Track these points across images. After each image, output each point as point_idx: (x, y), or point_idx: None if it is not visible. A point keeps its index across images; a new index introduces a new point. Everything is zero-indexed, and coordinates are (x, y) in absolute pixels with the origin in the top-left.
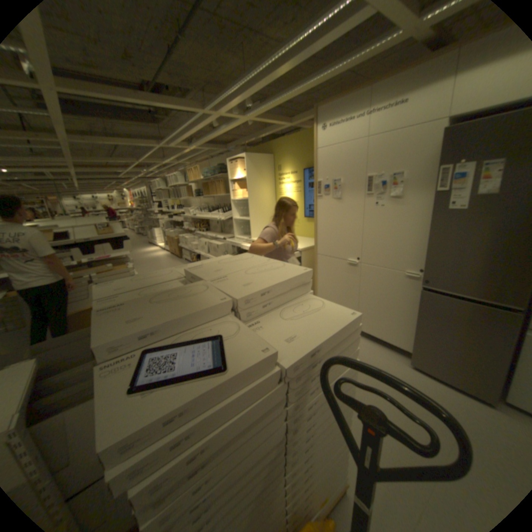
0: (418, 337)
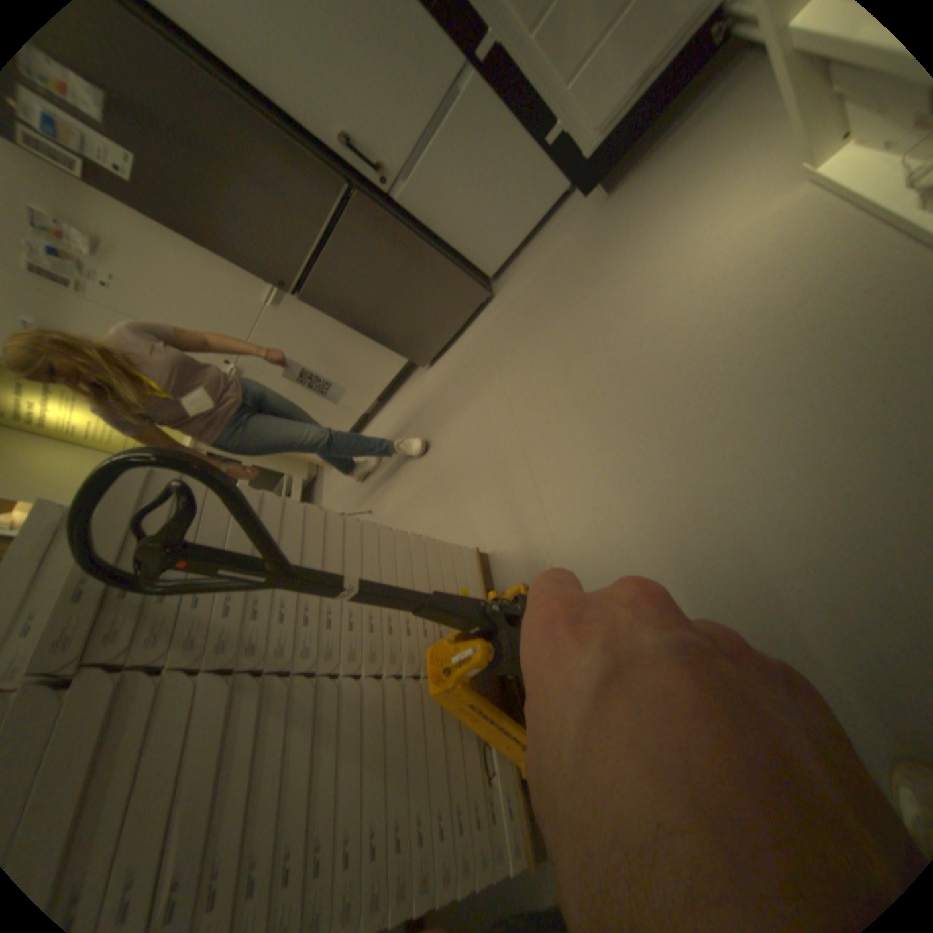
0: (380, 338)
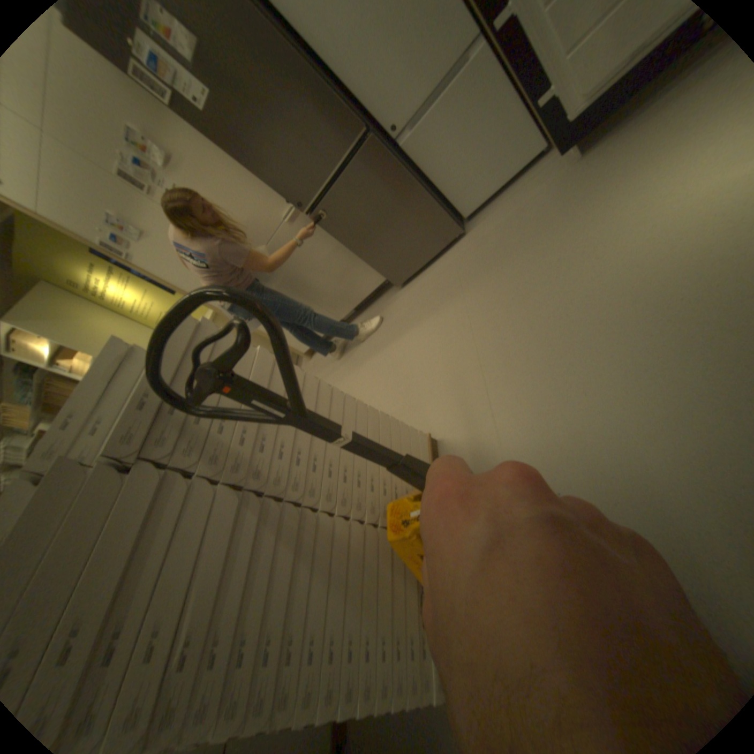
0: (367, 258)
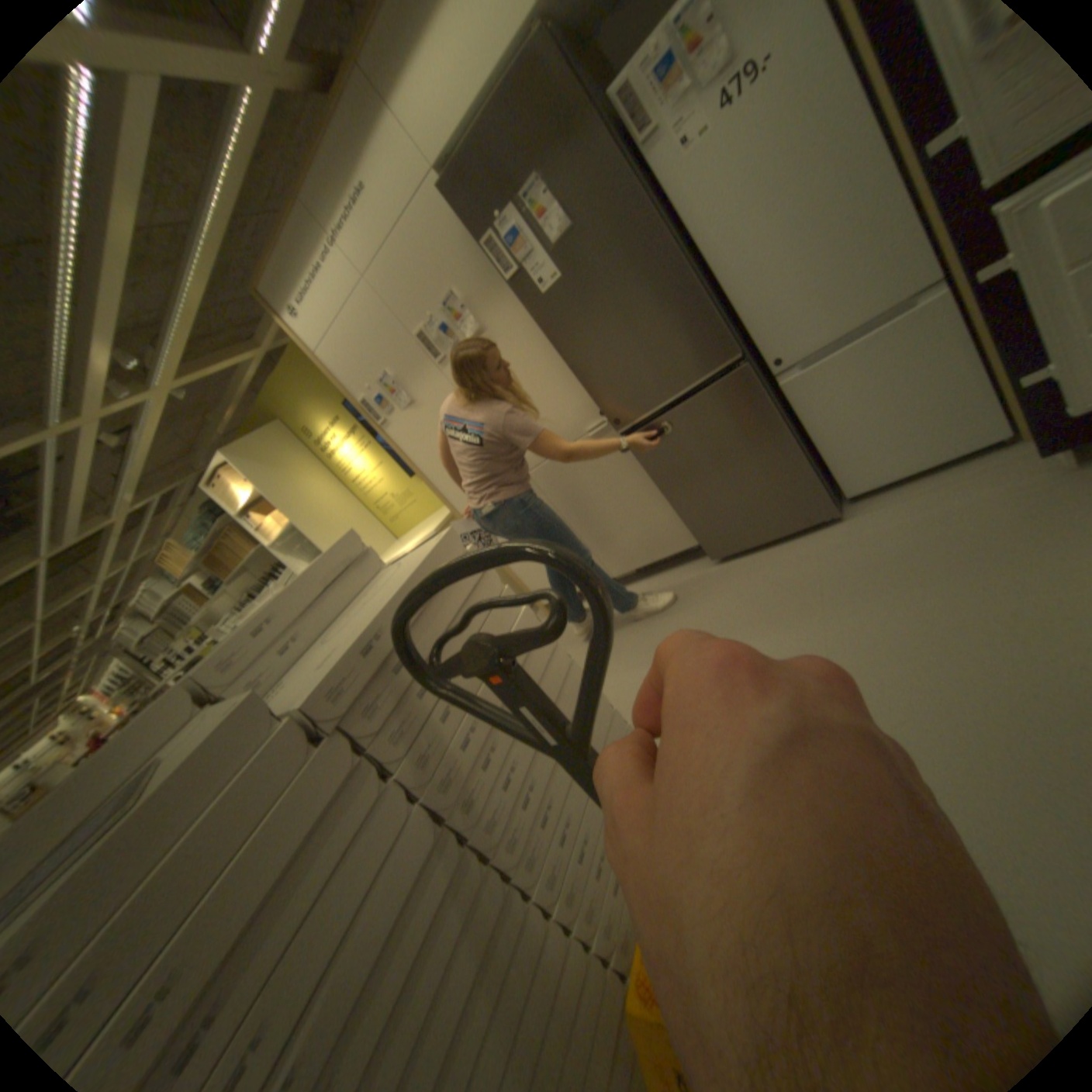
0: (683, 510)
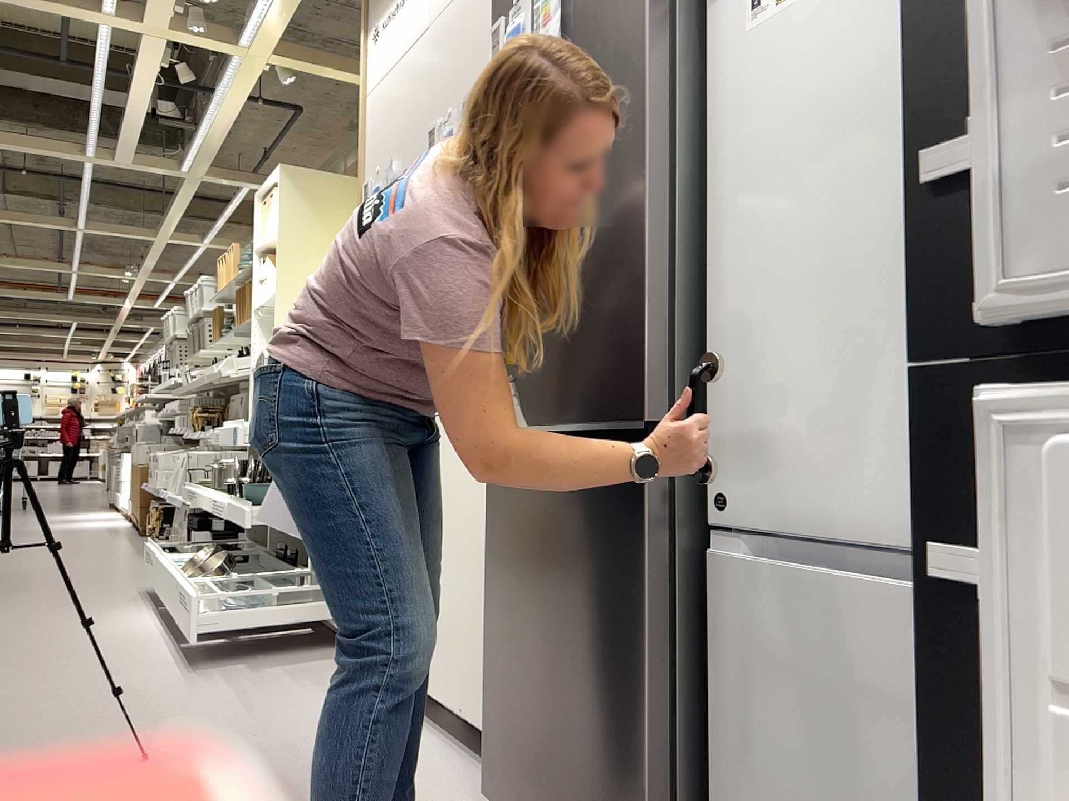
0: (491, 656)
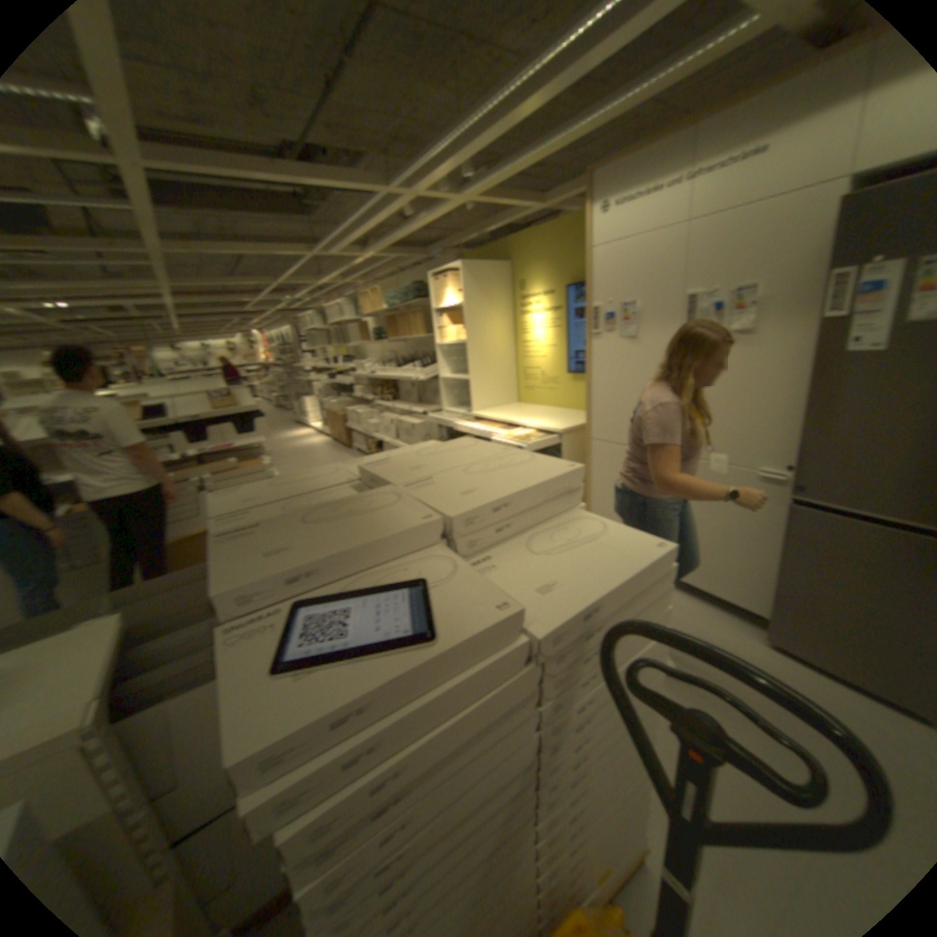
0: (784, 592)
